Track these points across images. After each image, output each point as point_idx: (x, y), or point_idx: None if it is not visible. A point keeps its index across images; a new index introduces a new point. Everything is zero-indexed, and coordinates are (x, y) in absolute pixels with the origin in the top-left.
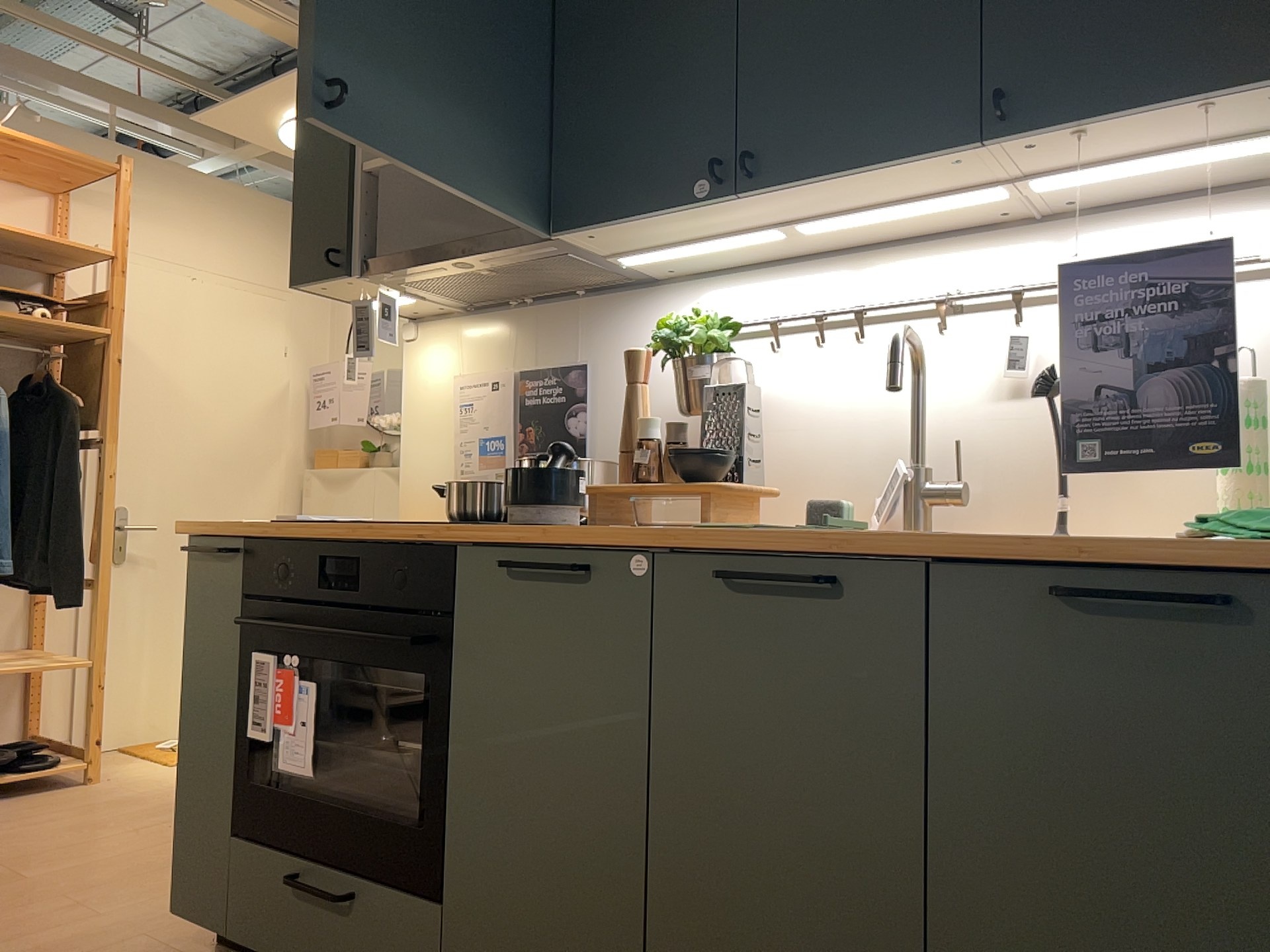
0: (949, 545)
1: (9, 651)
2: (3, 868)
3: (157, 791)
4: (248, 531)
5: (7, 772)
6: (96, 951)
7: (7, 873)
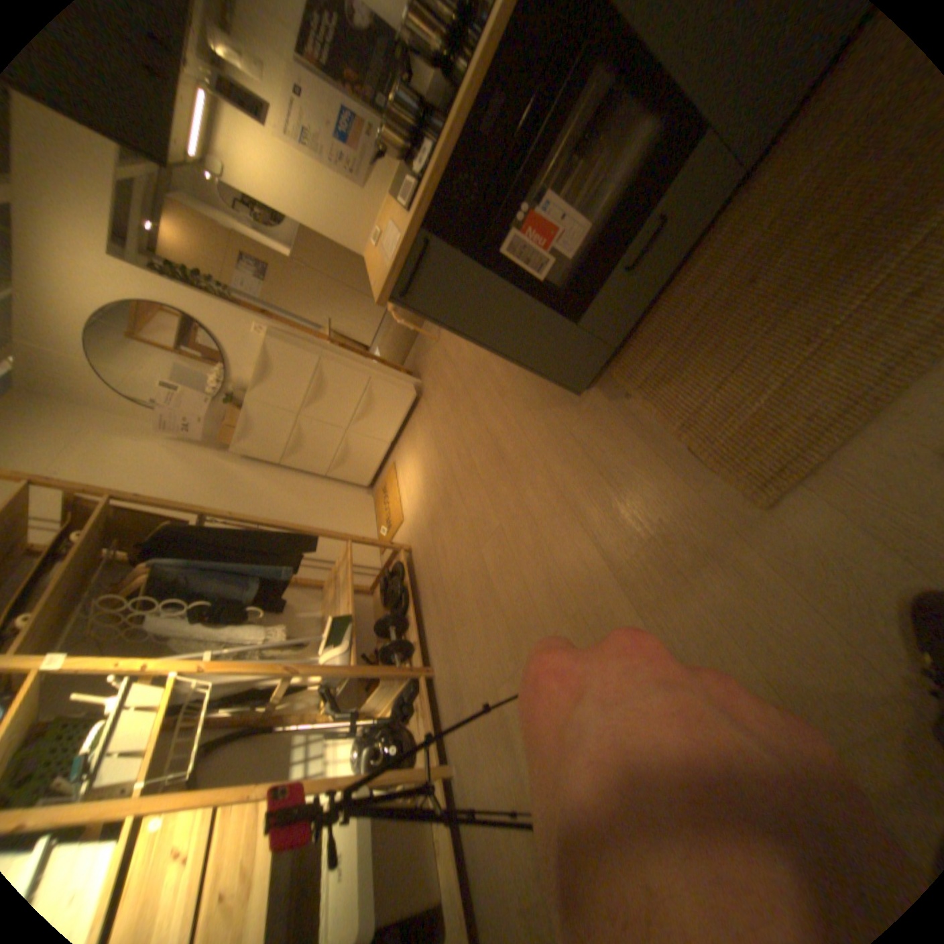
0: None
1: (322, 594)
2: (484, 540)
3: (424, 510)
4: (413, 222)
5: (401, 580)
6: (578, 443)
7: (489, 535)
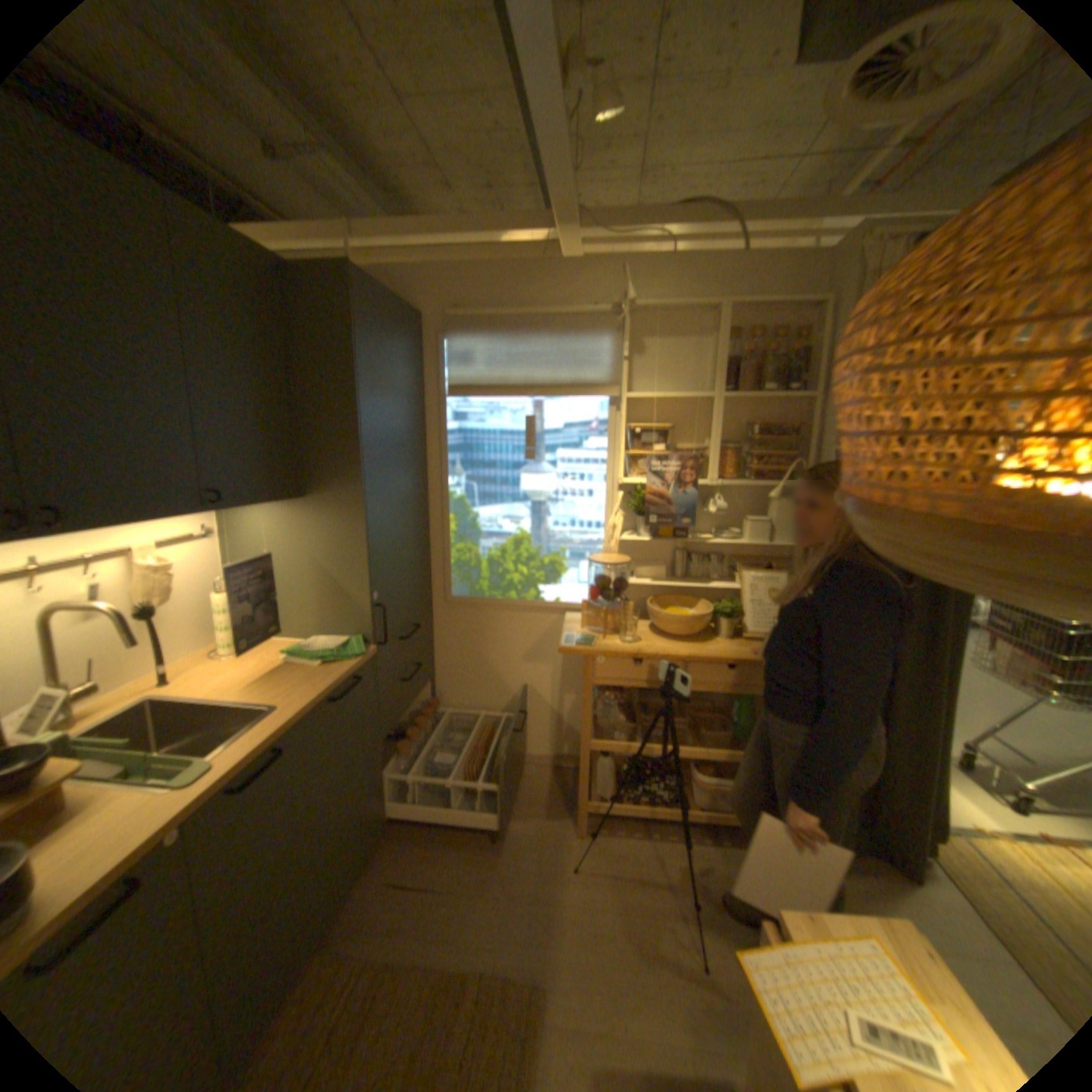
0: (311, 707)
1: None
2: None
3: None
4: None
5: None
6: None
7: None
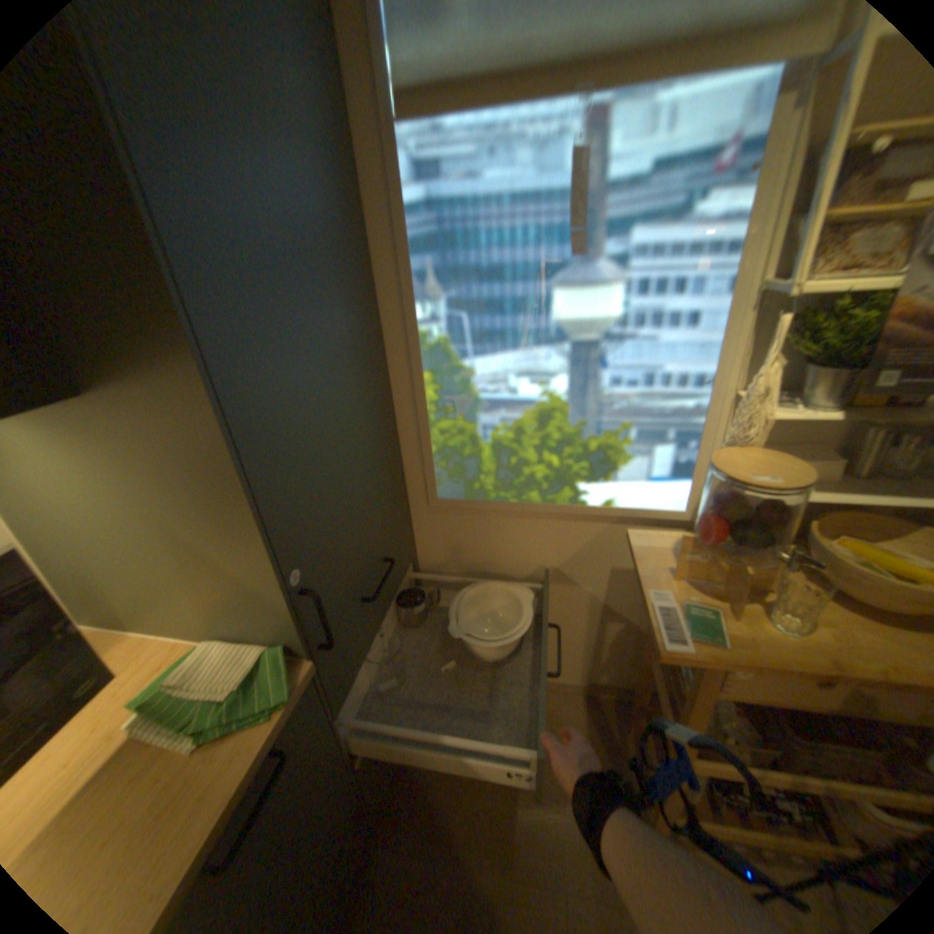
0: None
1: None
2: None
3: None
4: None
5: None
6: None
7: None
